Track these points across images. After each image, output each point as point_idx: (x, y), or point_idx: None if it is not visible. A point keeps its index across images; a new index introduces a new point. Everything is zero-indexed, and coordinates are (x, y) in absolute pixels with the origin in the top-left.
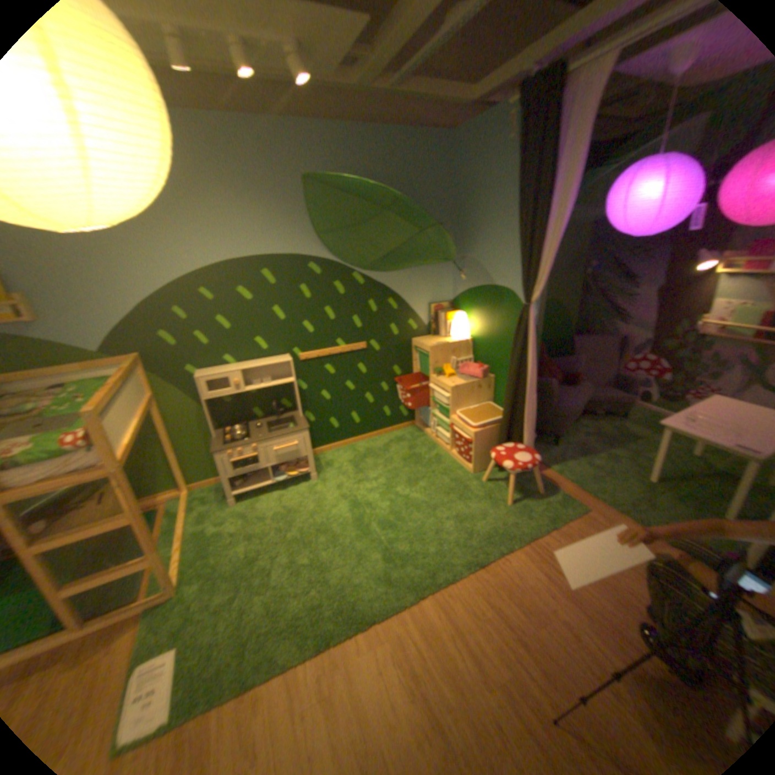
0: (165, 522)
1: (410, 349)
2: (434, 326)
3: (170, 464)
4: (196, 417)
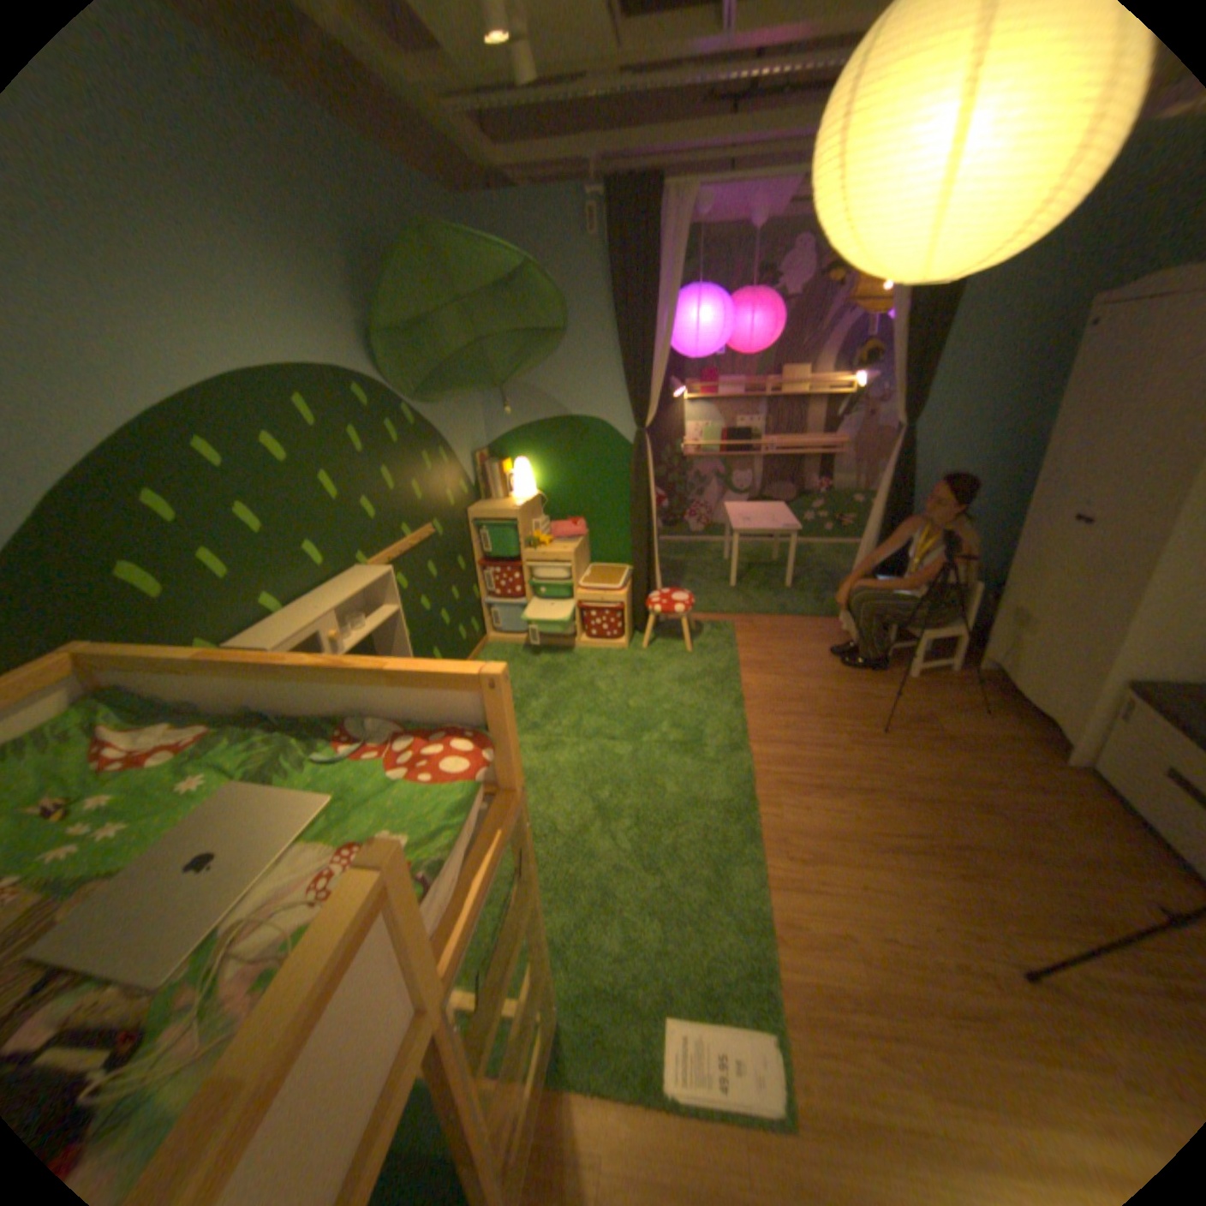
0: None
1: (467, 526)
2: (484, 486)
3: None
4: None
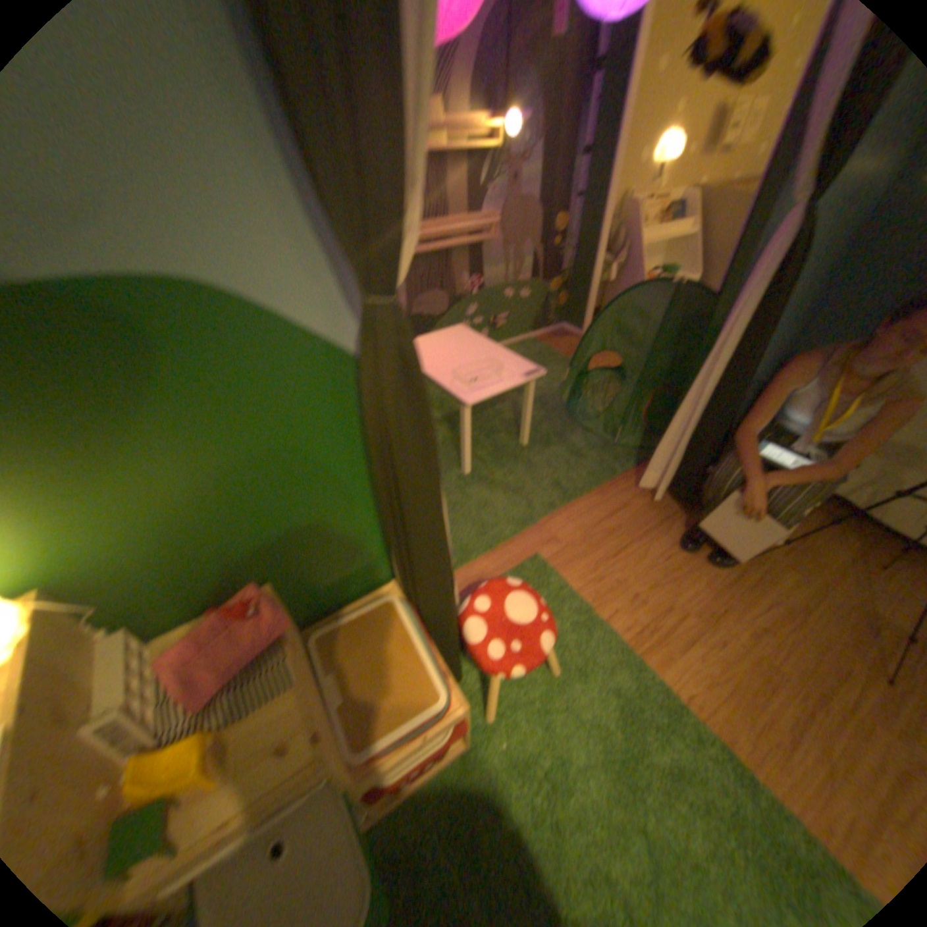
0: None
1: None
2: None
3: None
4: None
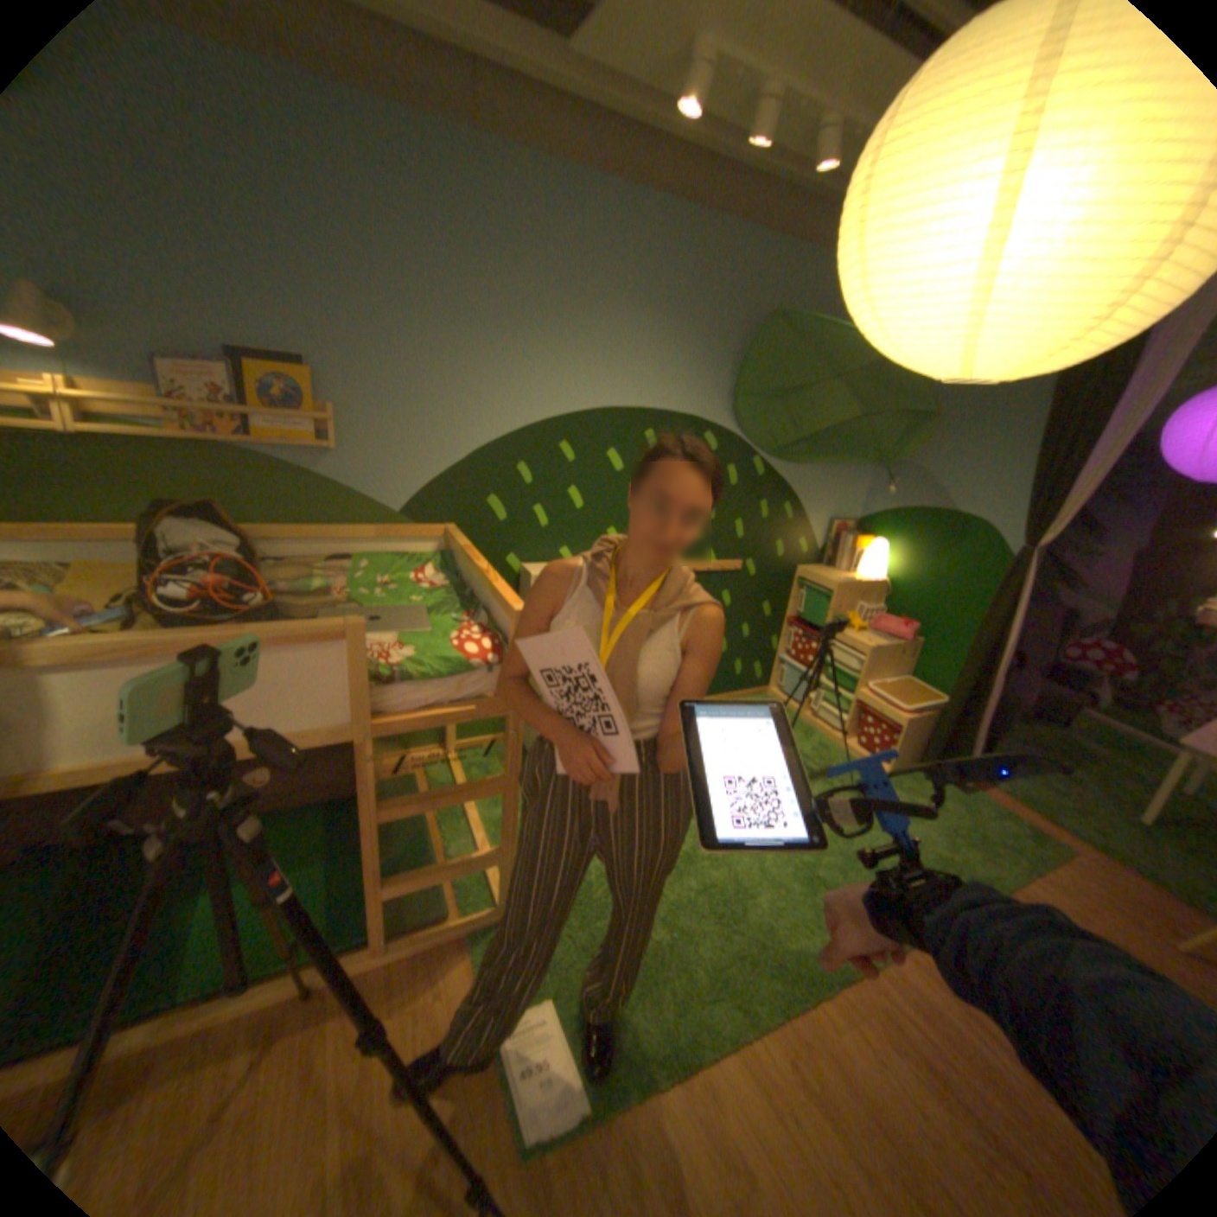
0: None
1: (791, 582)
2: (831, 554)
3: None
4: None
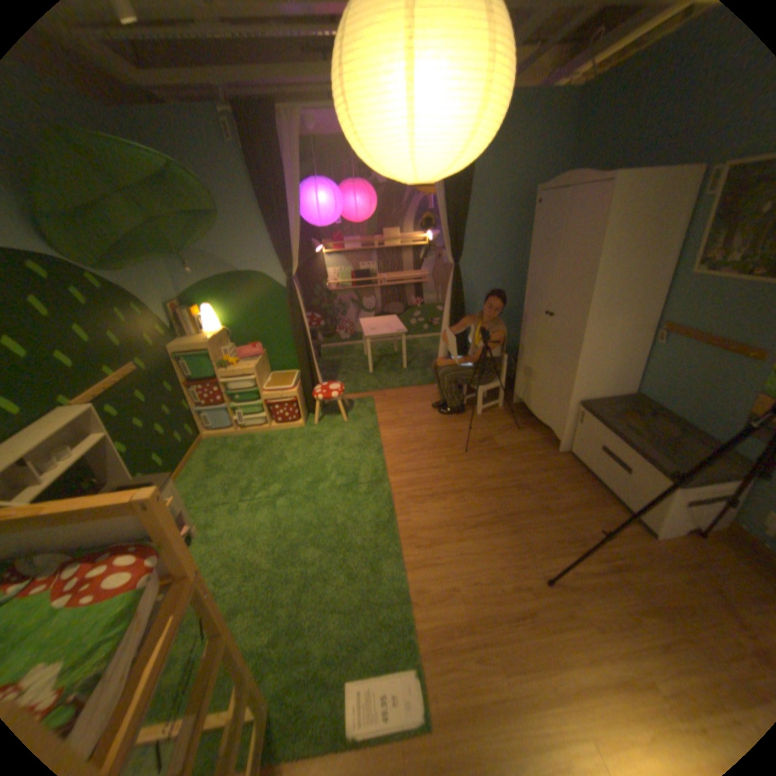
0: None
1: (169, 358)
2: (178, 327)
3: None
4: None
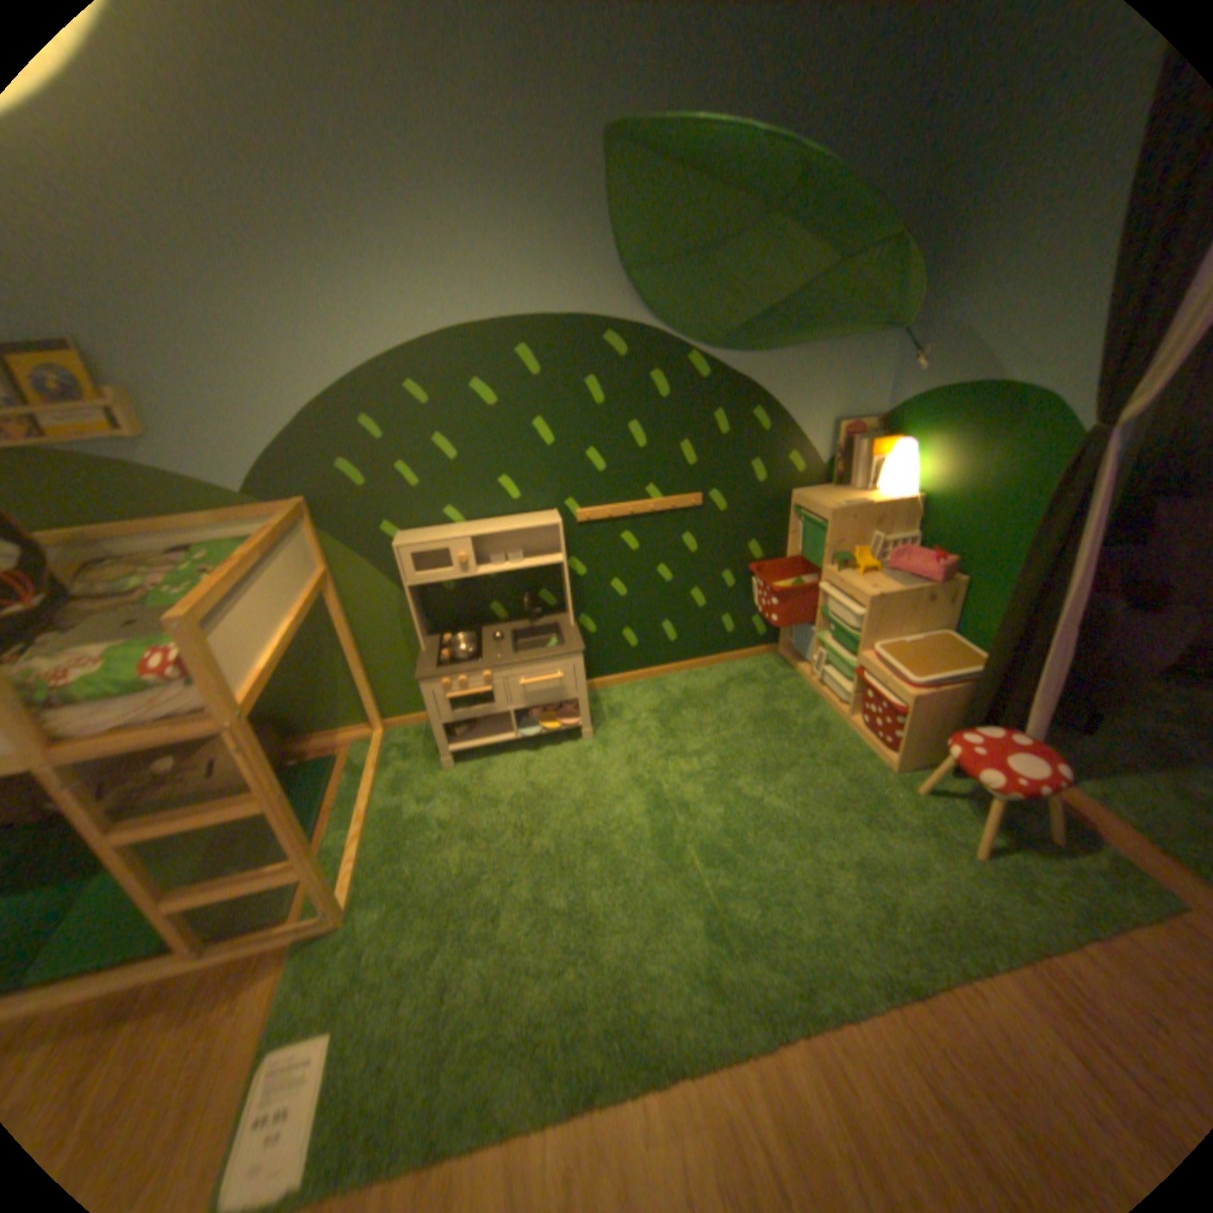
0: (347, 779)
1: (788, 510)
2: (843, 466)
3: (358, 684)
4: (400, 611)
